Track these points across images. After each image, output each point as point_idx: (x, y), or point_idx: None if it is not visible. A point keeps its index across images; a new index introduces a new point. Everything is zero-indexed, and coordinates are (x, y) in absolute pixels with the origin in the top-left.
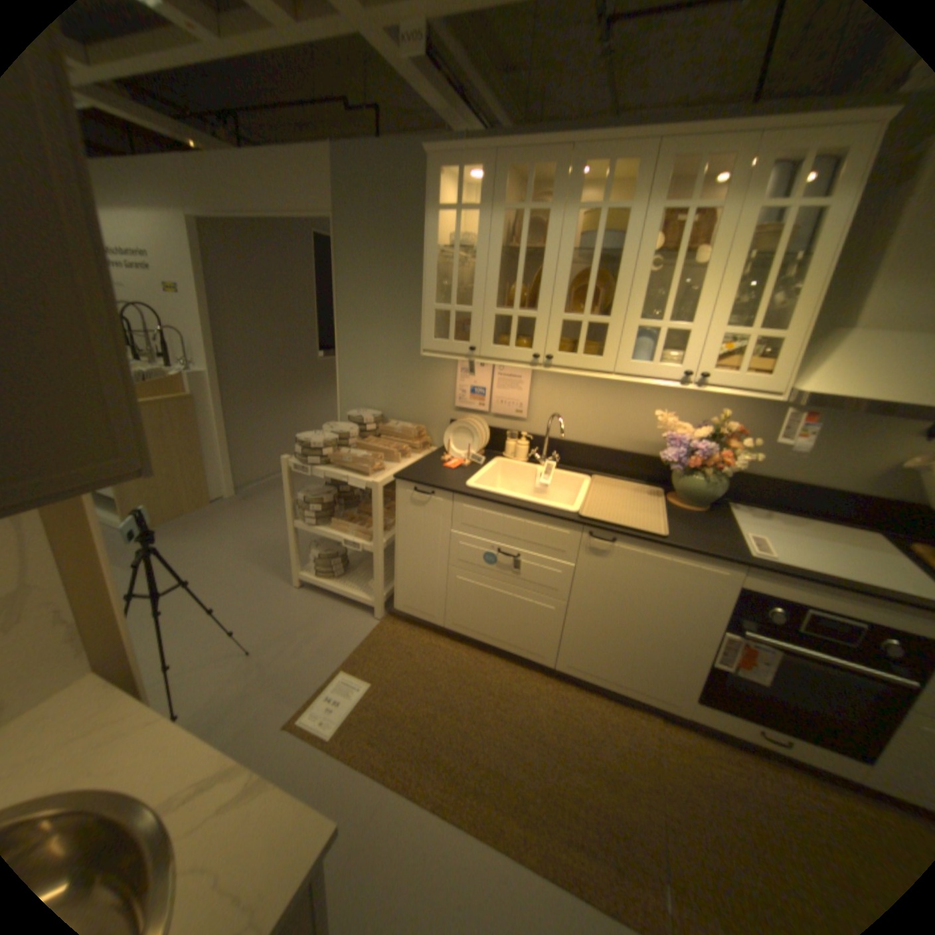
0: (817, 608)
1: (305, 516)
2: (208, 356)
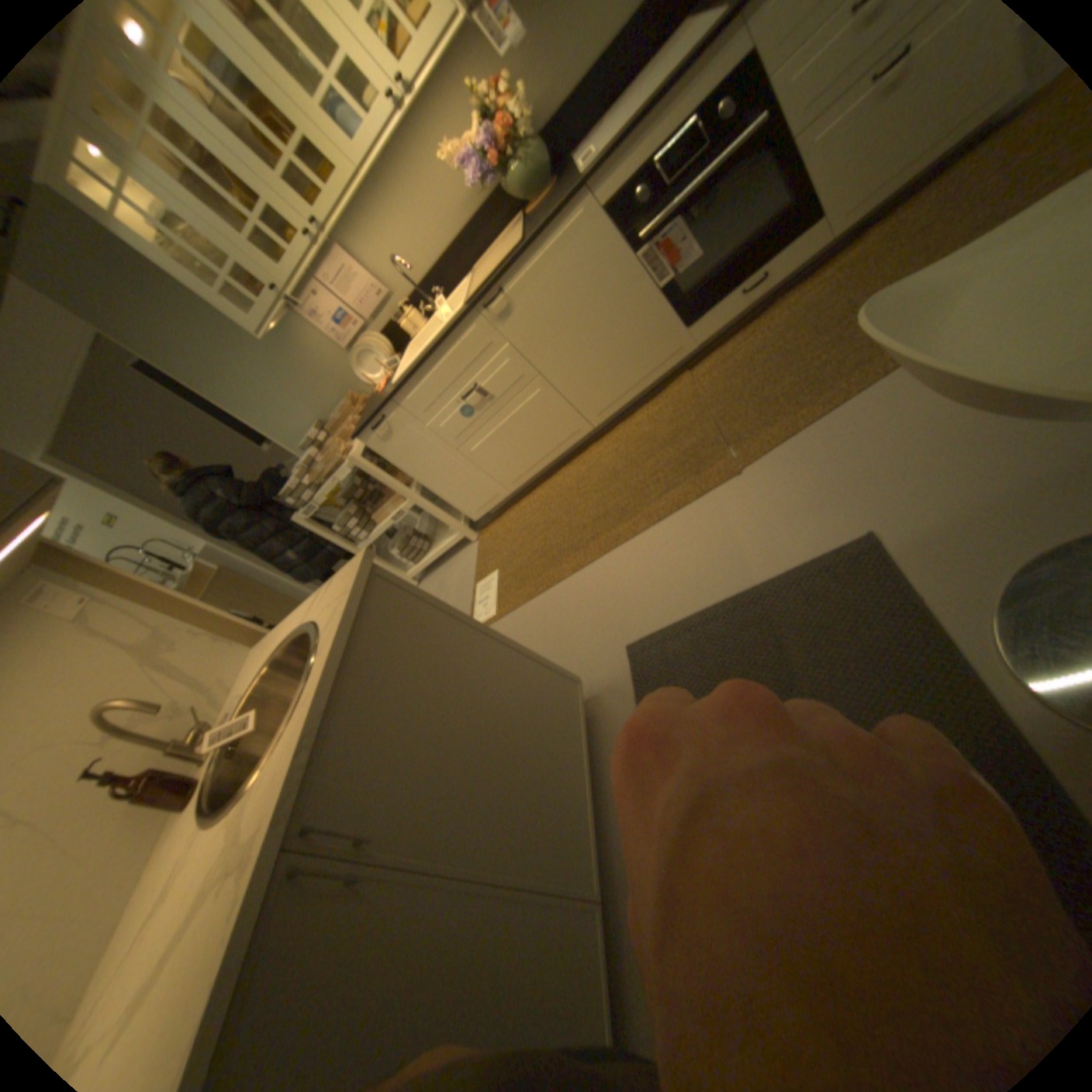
0: (660, 147)
1: (358, 536)
2: (193, 531)
